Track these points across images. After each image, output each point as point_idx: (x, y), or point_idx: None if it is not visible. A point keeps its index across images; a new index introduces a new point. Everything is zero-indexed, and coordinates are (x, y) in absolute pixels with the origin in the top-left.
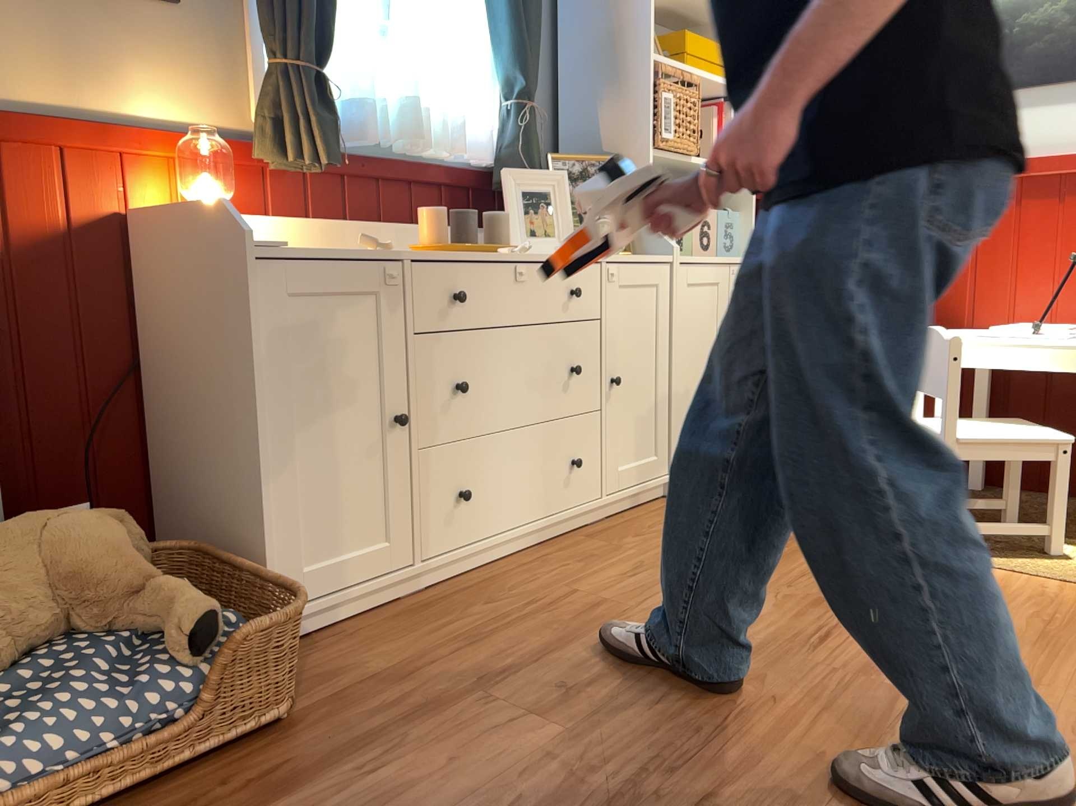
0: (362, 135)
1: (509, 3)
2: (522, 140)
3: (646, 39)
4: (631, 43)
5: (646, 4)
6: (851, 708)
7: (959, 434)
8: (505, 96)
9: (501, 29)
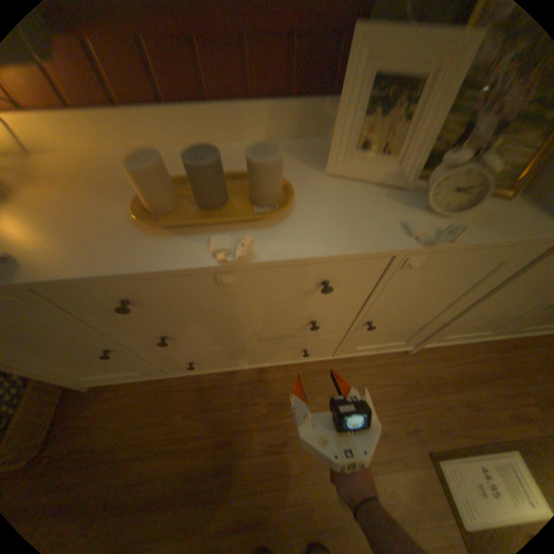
0: None
1: None
2: None
3: None
4: None
5: None
6: None
7: None
8: None
9: None
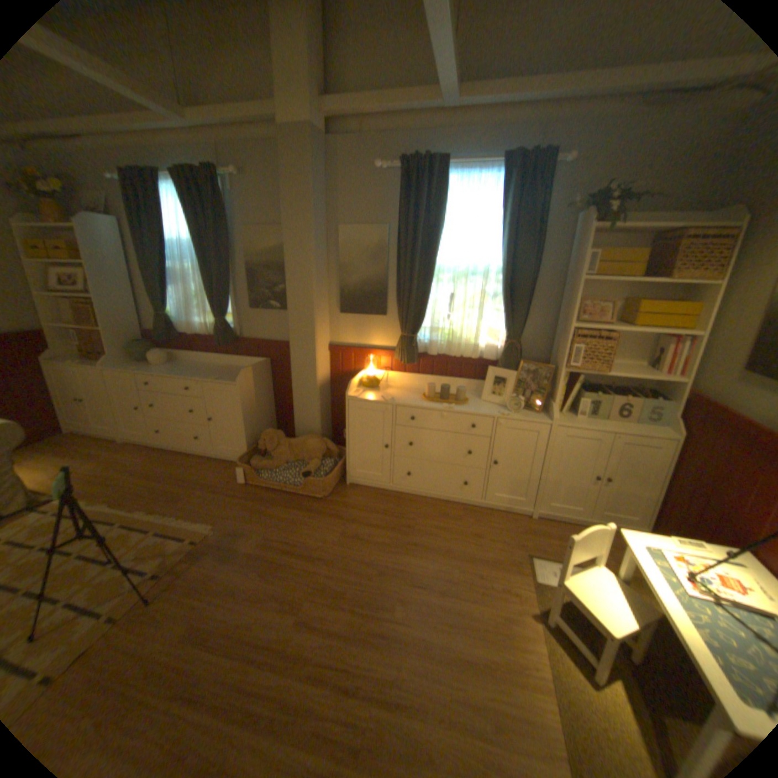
0: (429, 353)
1: (503, 303)
2: (503, 355)
3: (572, 318)
4: (570, 317)
5: (576, 301)
6: (376, 600)
7: (573, 585)
8: (505, 336)
9: (503, 311)
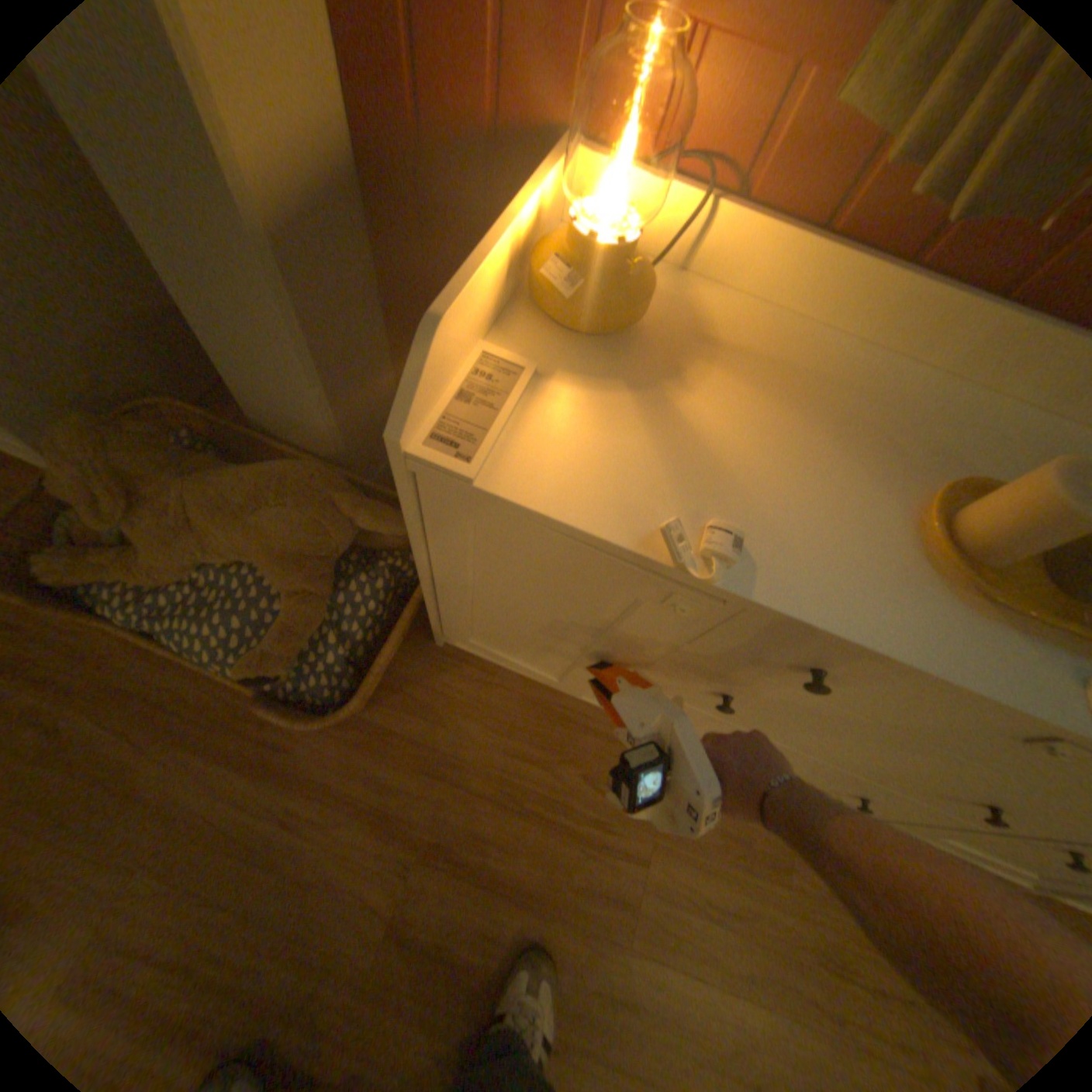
0: None
1: None
2: None
3: None
4: None
5: None
6: None
7: None
8: None
9: None
